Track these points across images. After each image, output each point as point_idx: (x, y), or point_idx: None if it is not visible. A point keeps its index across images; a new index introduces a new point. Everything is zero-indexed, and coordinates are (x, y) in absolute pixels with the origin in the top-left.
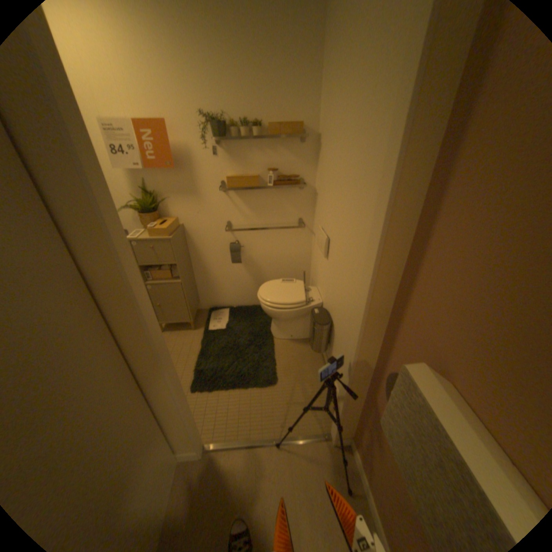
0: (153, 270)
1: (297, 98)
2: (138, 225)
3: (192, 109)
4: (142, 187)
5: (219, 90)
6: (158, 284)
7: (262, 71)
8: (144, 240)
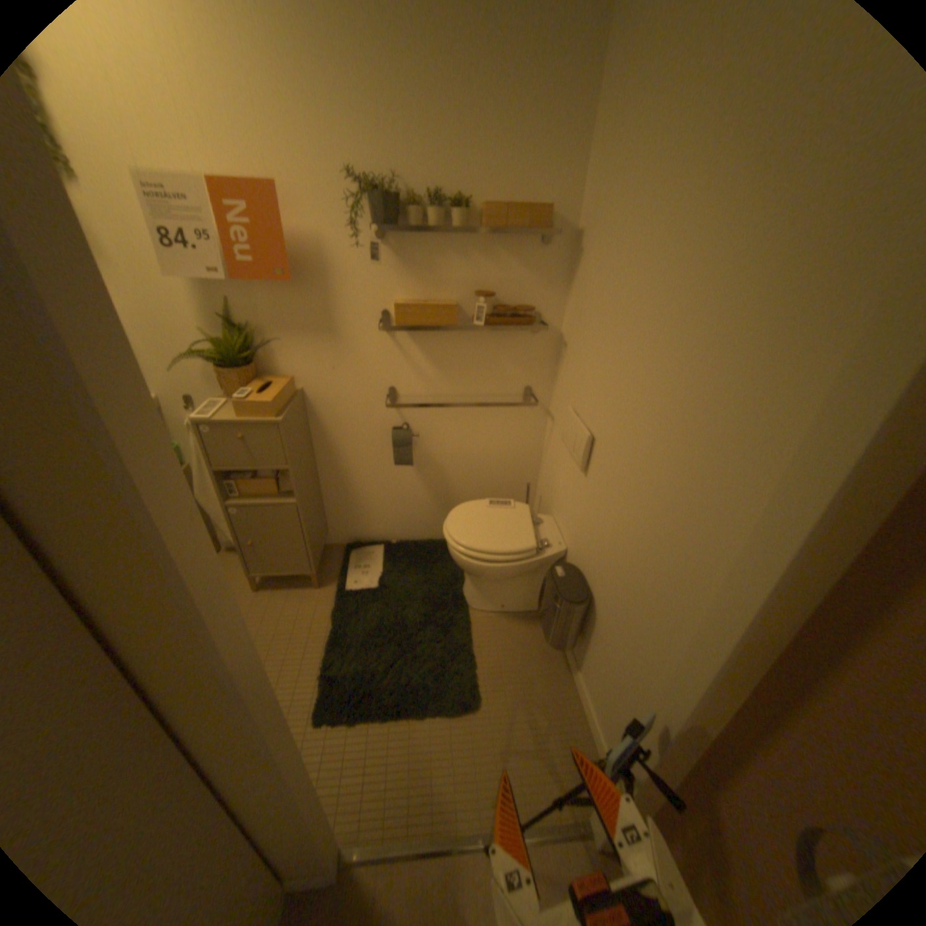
0: (241, 478)
1: (543, 156)
2: (213, 388)
3: (331, 164)
4: (223, 316)
5: (389, 129)
6: (251, 506)
7: (478, 95)
8: (224, 423)
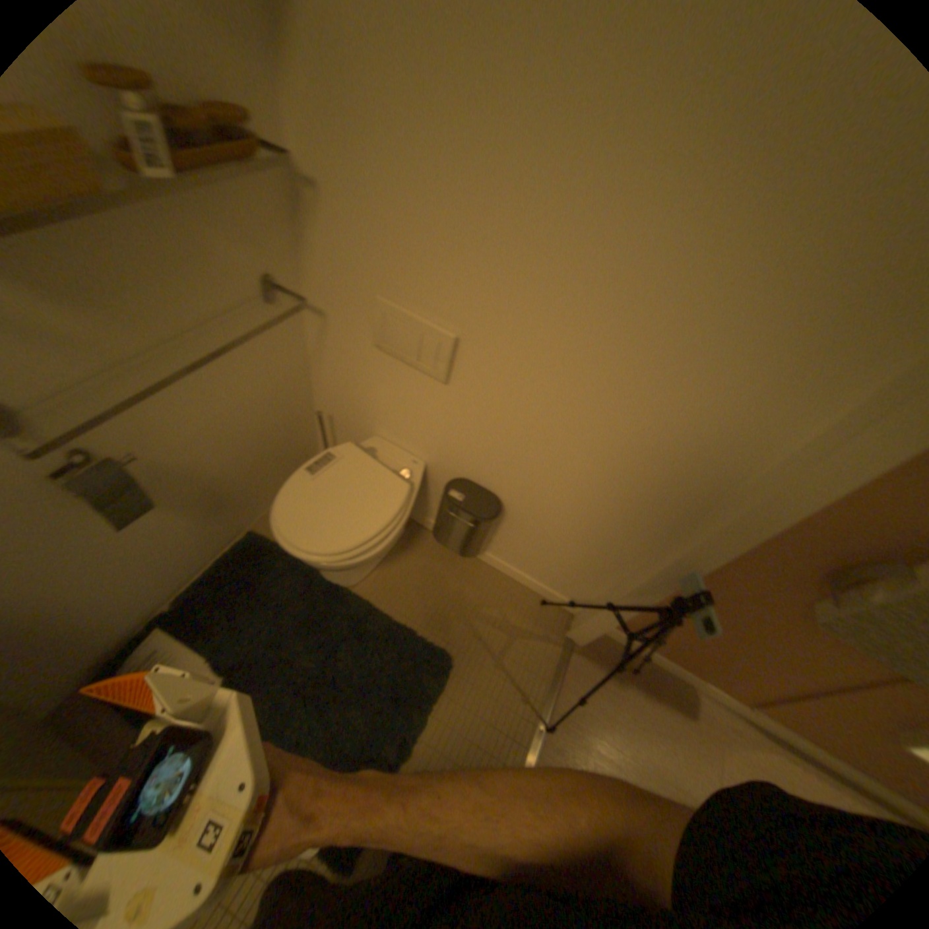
0: None
1: None
2: None
3: None
4: None
5: None
6: None
7: None
8: None
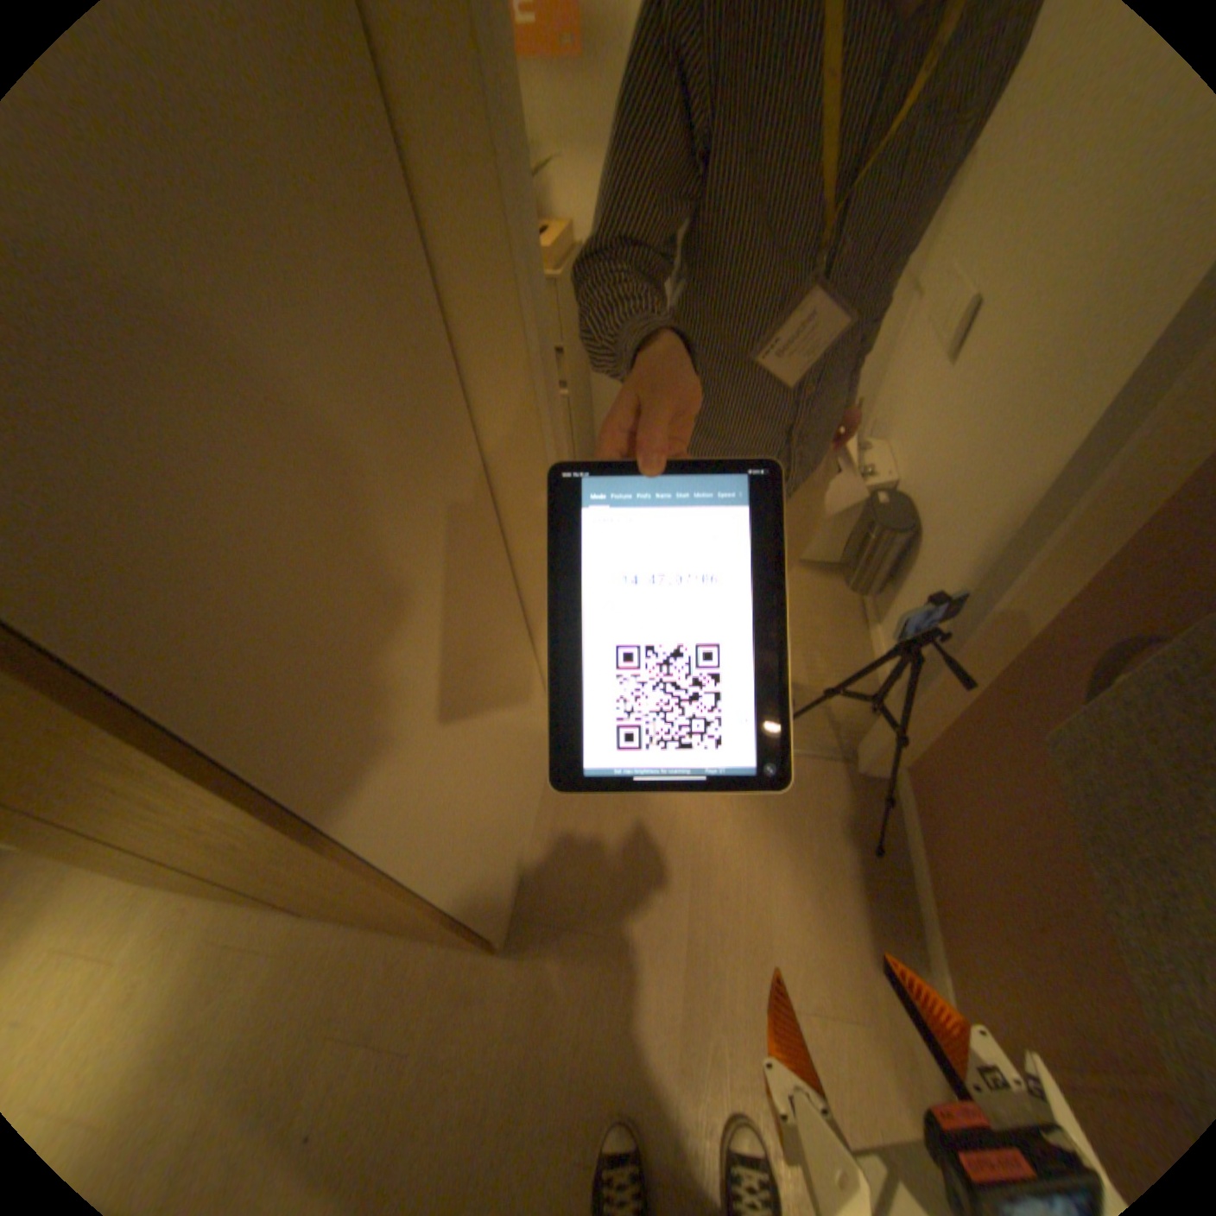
0: None
1: None
2: None
3: None
4: None
5: None
6: None
7: None
8: None
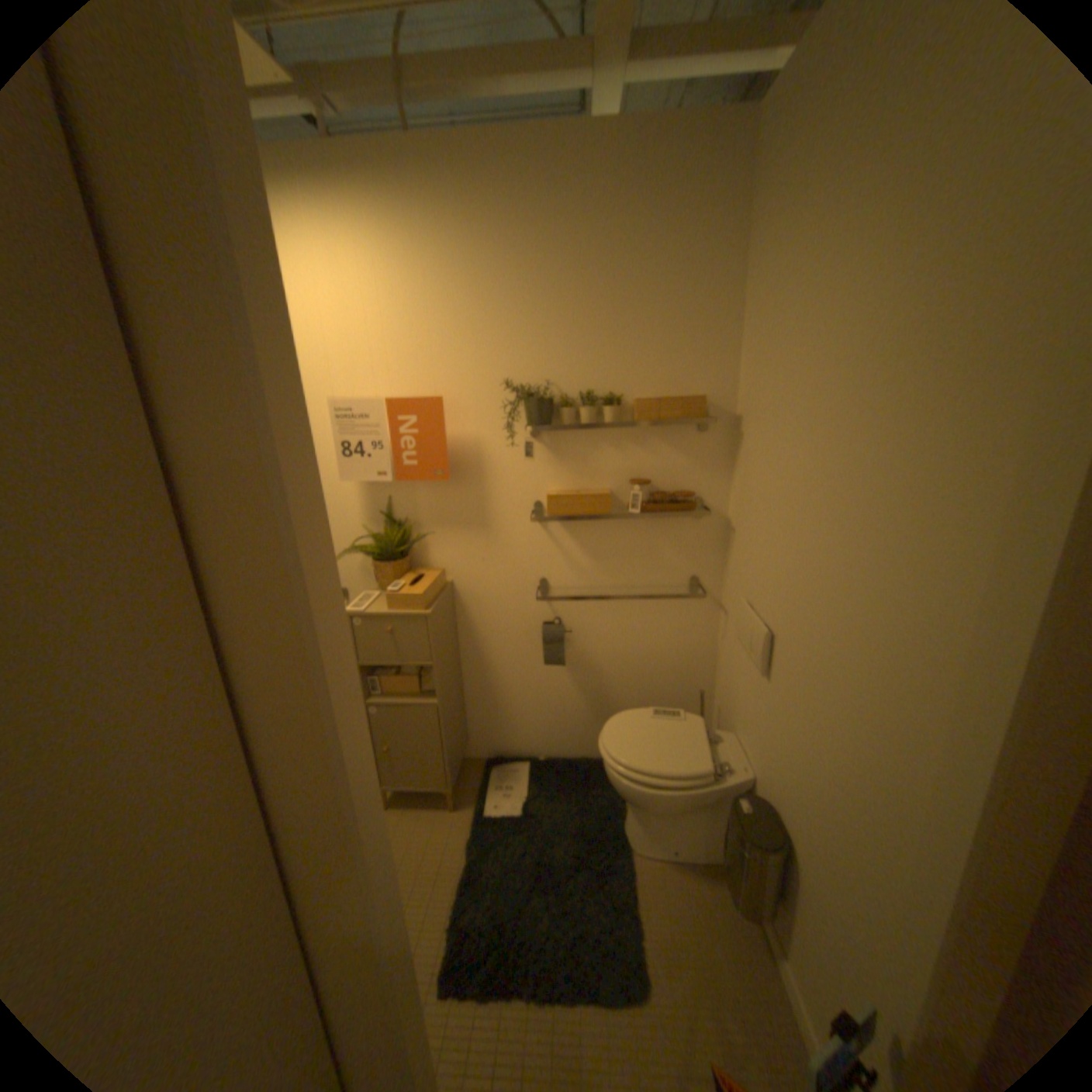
0: (384, 674)
1: (693, 353)
2: (368, 580)
3: (492, 378)
4: (385, 512)
5: (544, 346)
6: (391, 705)
7: (626, 311)
8: (375, 615)
